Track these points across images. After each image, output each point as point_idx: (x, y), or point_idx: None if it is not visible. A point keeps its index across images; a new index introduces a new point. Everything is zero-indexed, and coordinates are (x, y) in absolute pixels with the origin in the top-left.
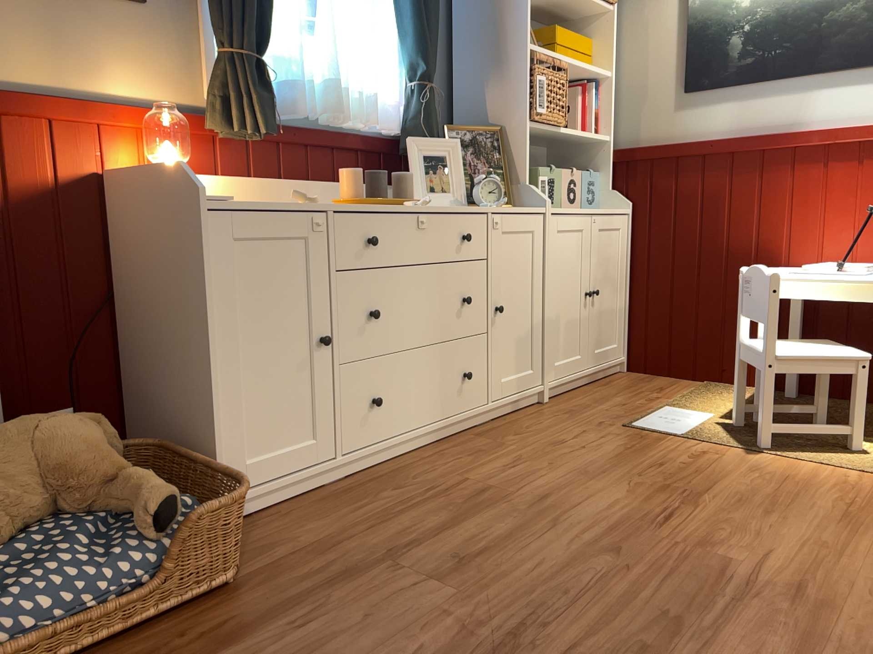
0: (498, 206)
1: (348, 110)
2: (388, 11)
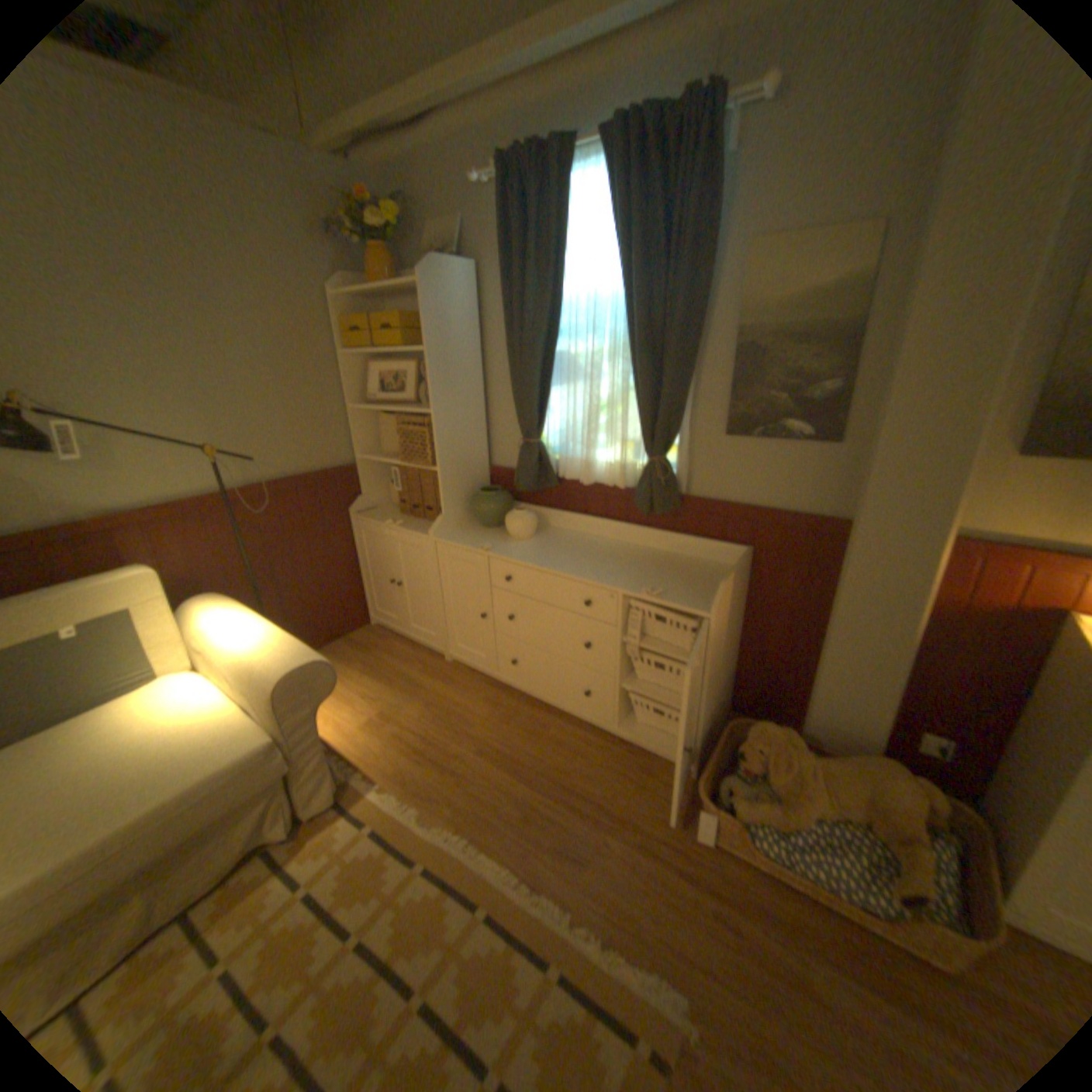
0: None
1: None
2: None
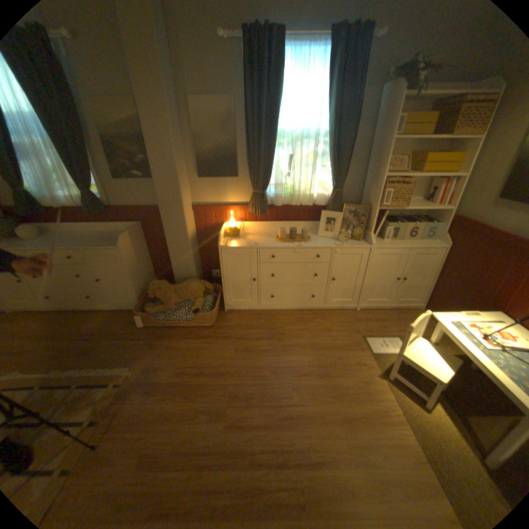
0: (345, 243)
1: (304, 198)
2: (326, 160)
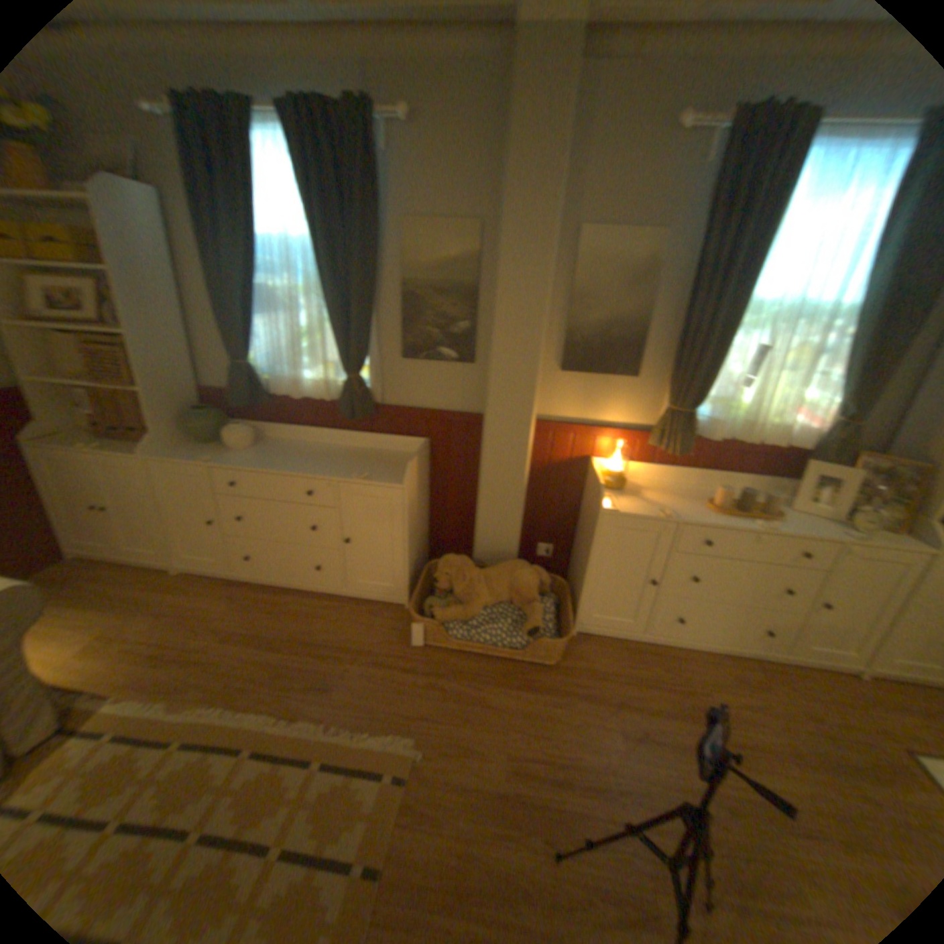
0: (870, 537)
1: (767, 431)
2: (838, 363)
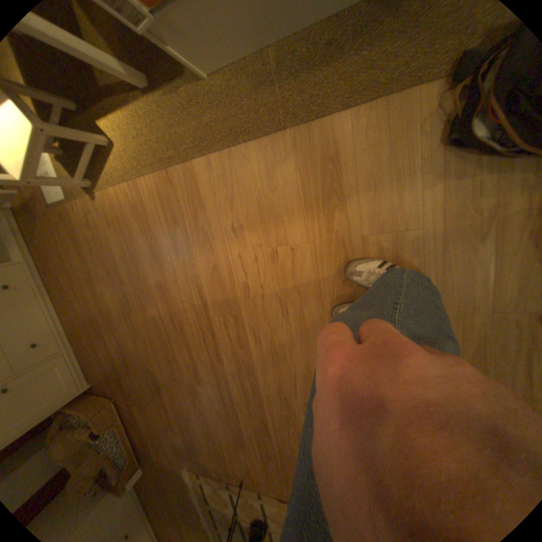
0: None
1: None
2: None
